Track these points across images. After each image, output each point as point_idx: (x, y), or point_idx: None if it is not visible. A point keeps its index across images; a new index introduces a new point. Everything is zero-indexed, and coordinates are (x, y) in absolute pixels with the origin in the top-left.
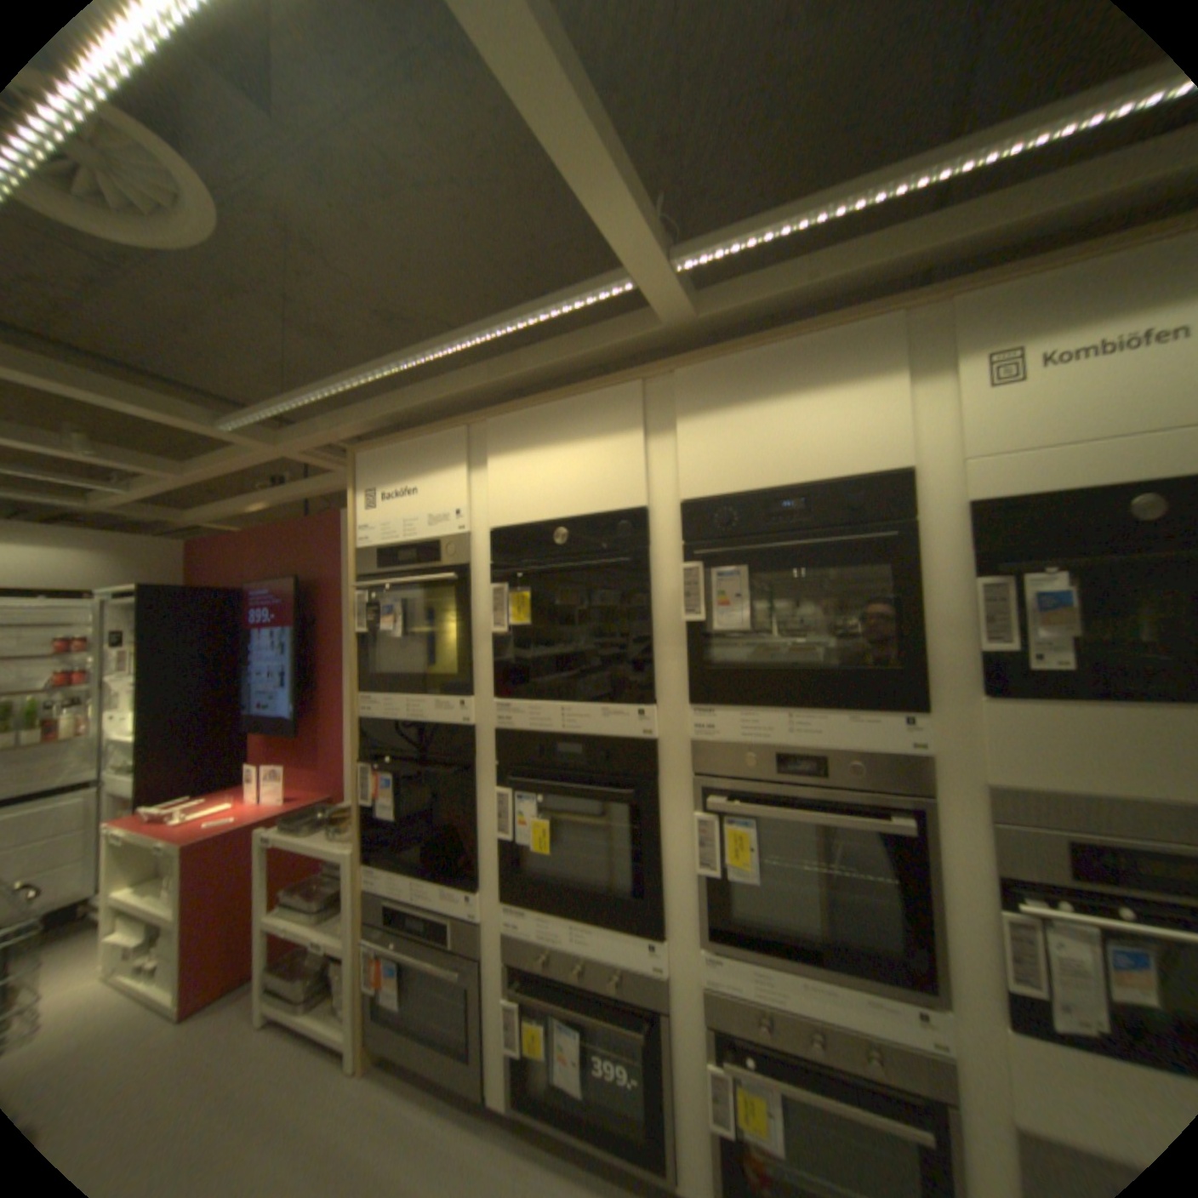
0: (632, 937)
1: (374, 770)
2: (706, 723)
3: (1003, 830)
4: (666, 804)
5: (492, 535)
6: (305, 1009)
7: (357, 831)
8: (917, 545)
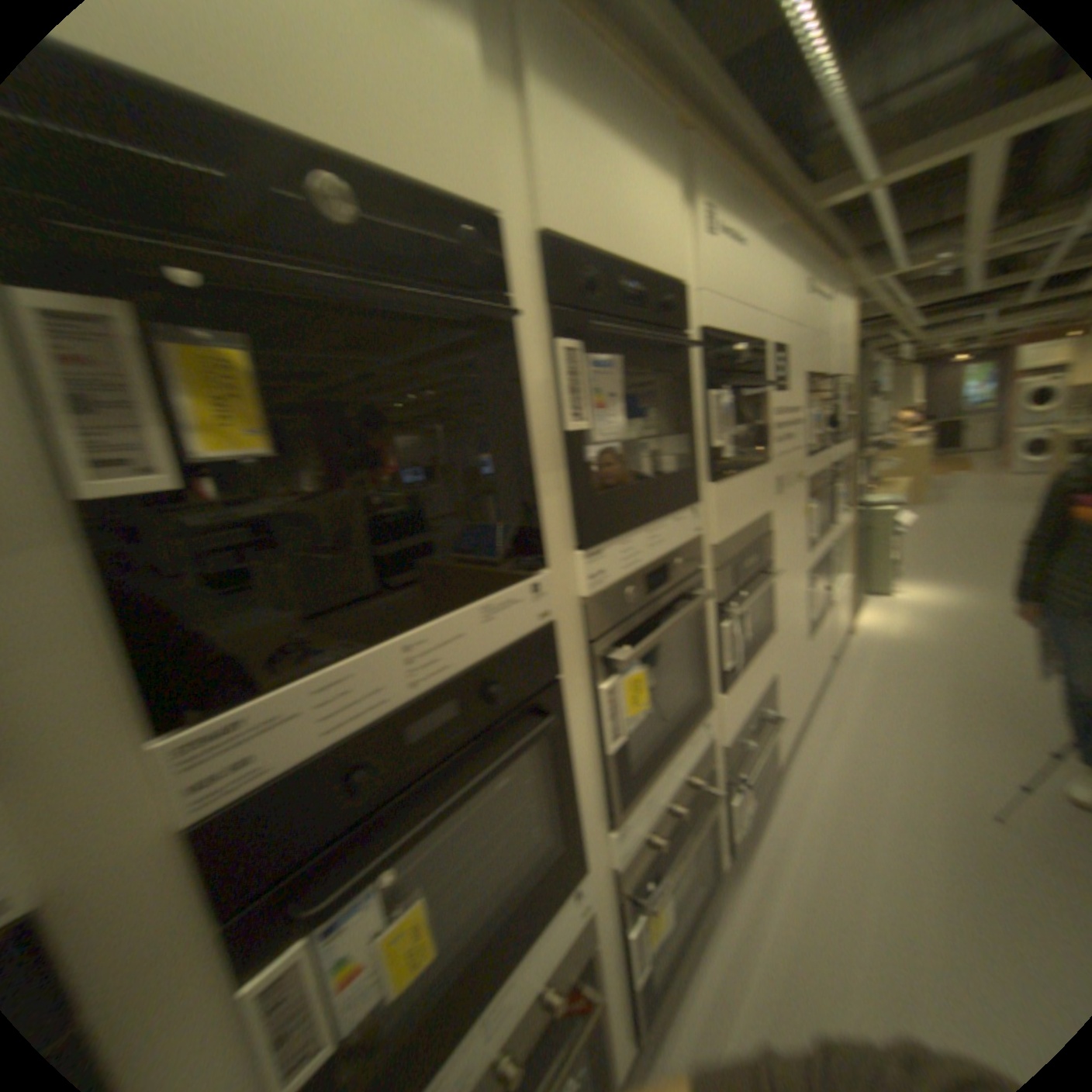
0: (560, 909)
1: None
2: (601, 566)
3: (722, 572)
4: (567, 700)
5: None
6: None
7: None
8: (689, 359)
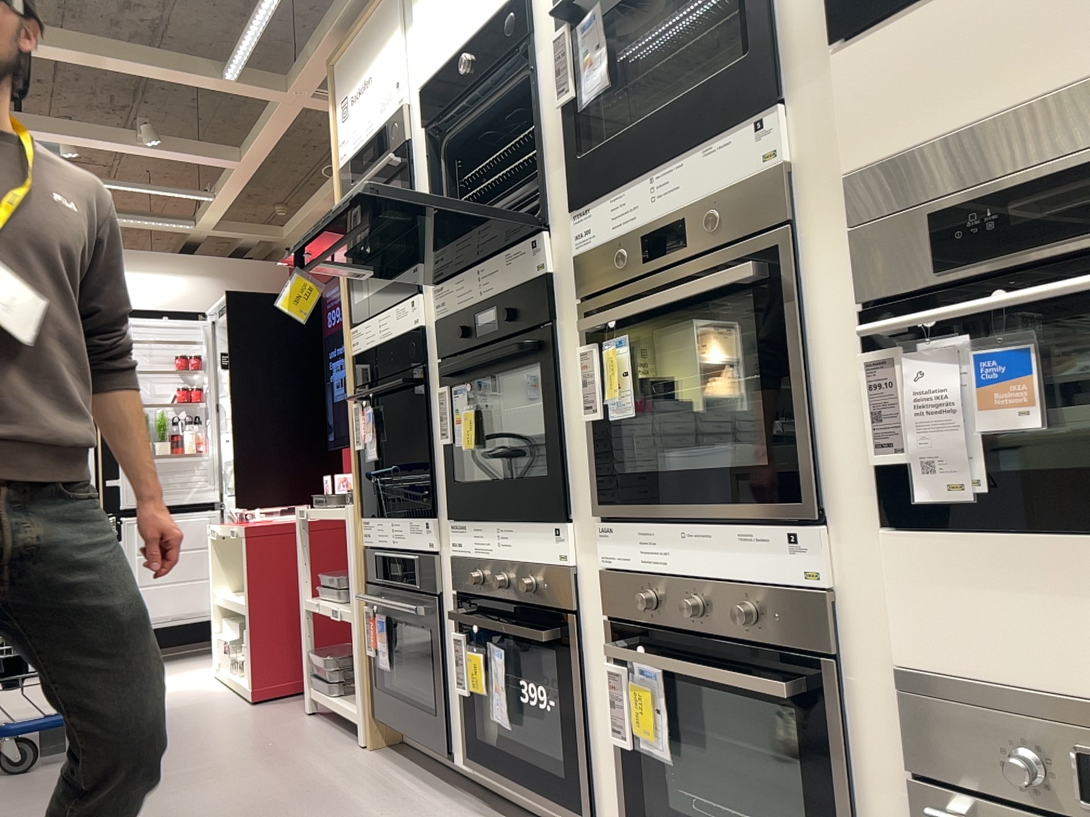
0: (542, 521)
1: (363, 406)
2: (582, 225)
3: (854, 228)
4: (562, 348)
5: (420, 96)
6: (342, 690)
7: (355, 477)
8: None
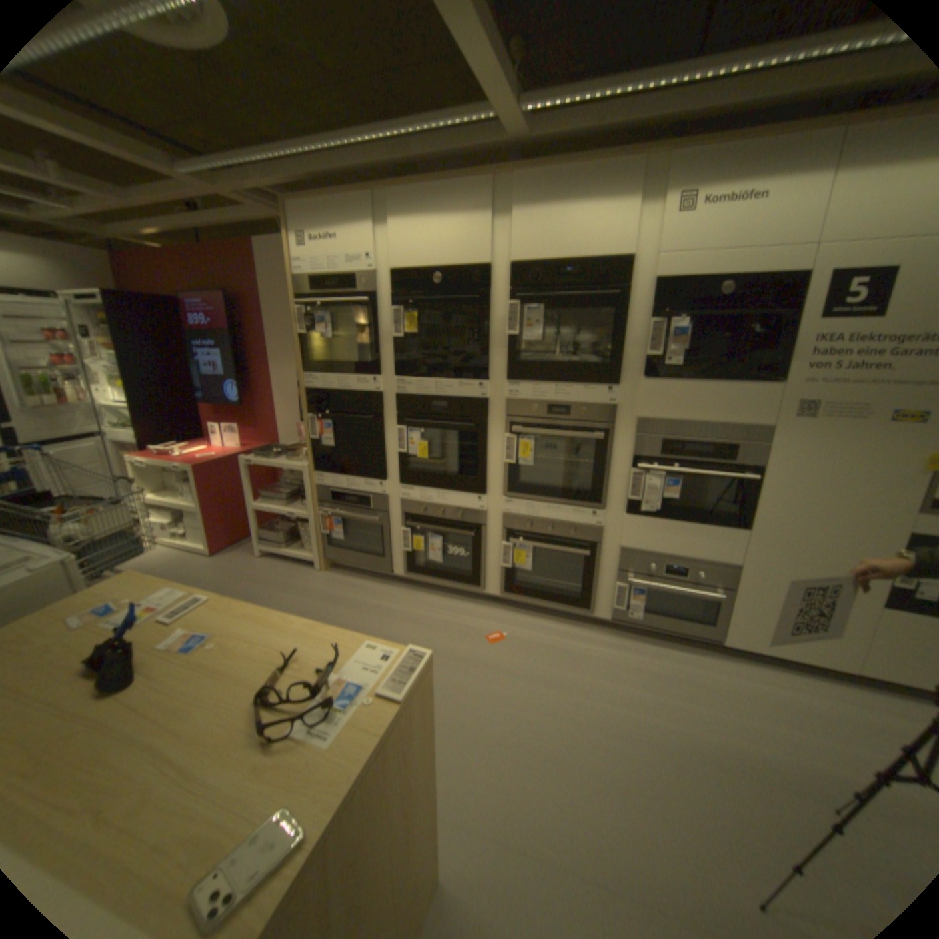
0: (470, 494)
1: (319, 419)
2: (514, 391)
3: (638, 437)
4: (490, 432)
5: (392, 275)
6: (285, 547)
7: (311, 453)
8: (628, 300)
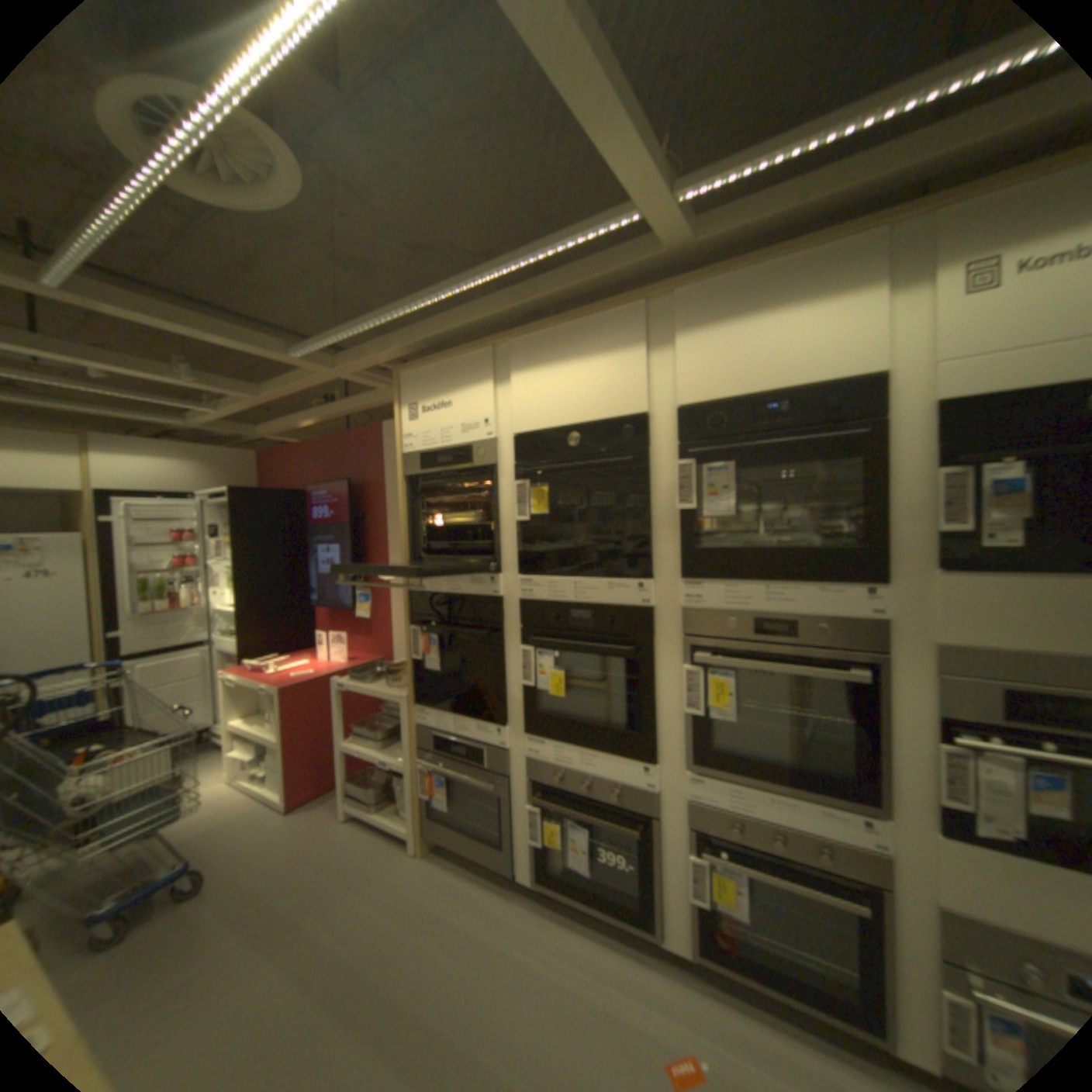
0: (630, 761)
1: (422, 632)
2: (695, 593)
3: (946, 679)
4: (659, 659)
5: (514, 440)
6: (374, 811)
7: (410, 679)
8: (887, 440)
